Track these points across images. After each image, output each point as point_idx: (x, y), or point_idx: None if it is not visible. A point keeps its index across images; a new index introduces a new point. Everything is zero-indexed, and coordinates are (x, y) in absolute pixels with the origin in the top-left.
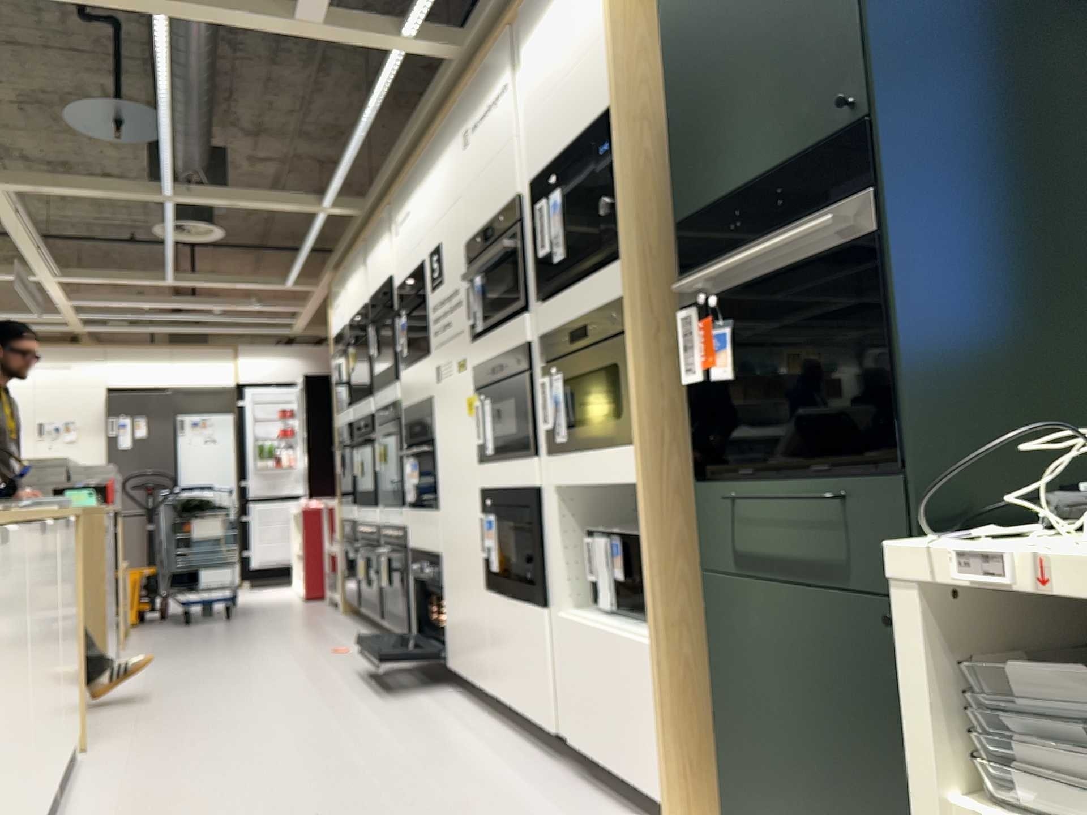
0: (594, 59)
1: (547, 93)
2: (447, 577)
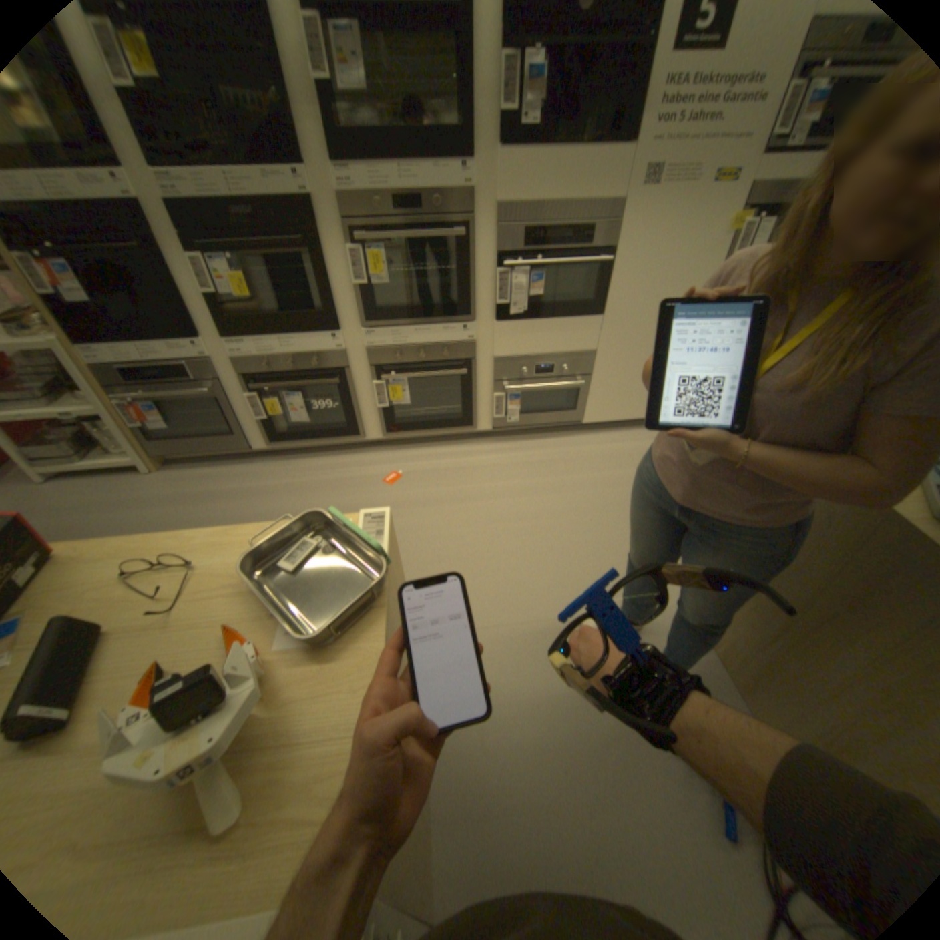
0: None
1: None
2: (605, 364)
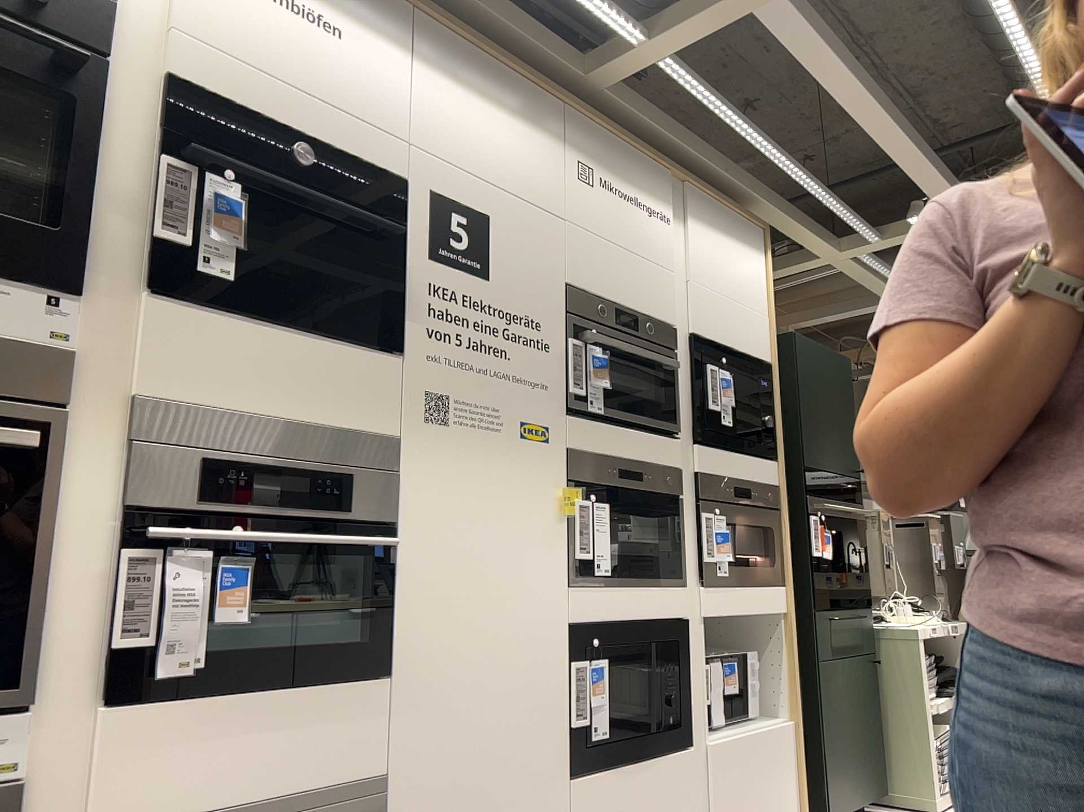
0: (755, 320)
1: (714, 288)
2: None
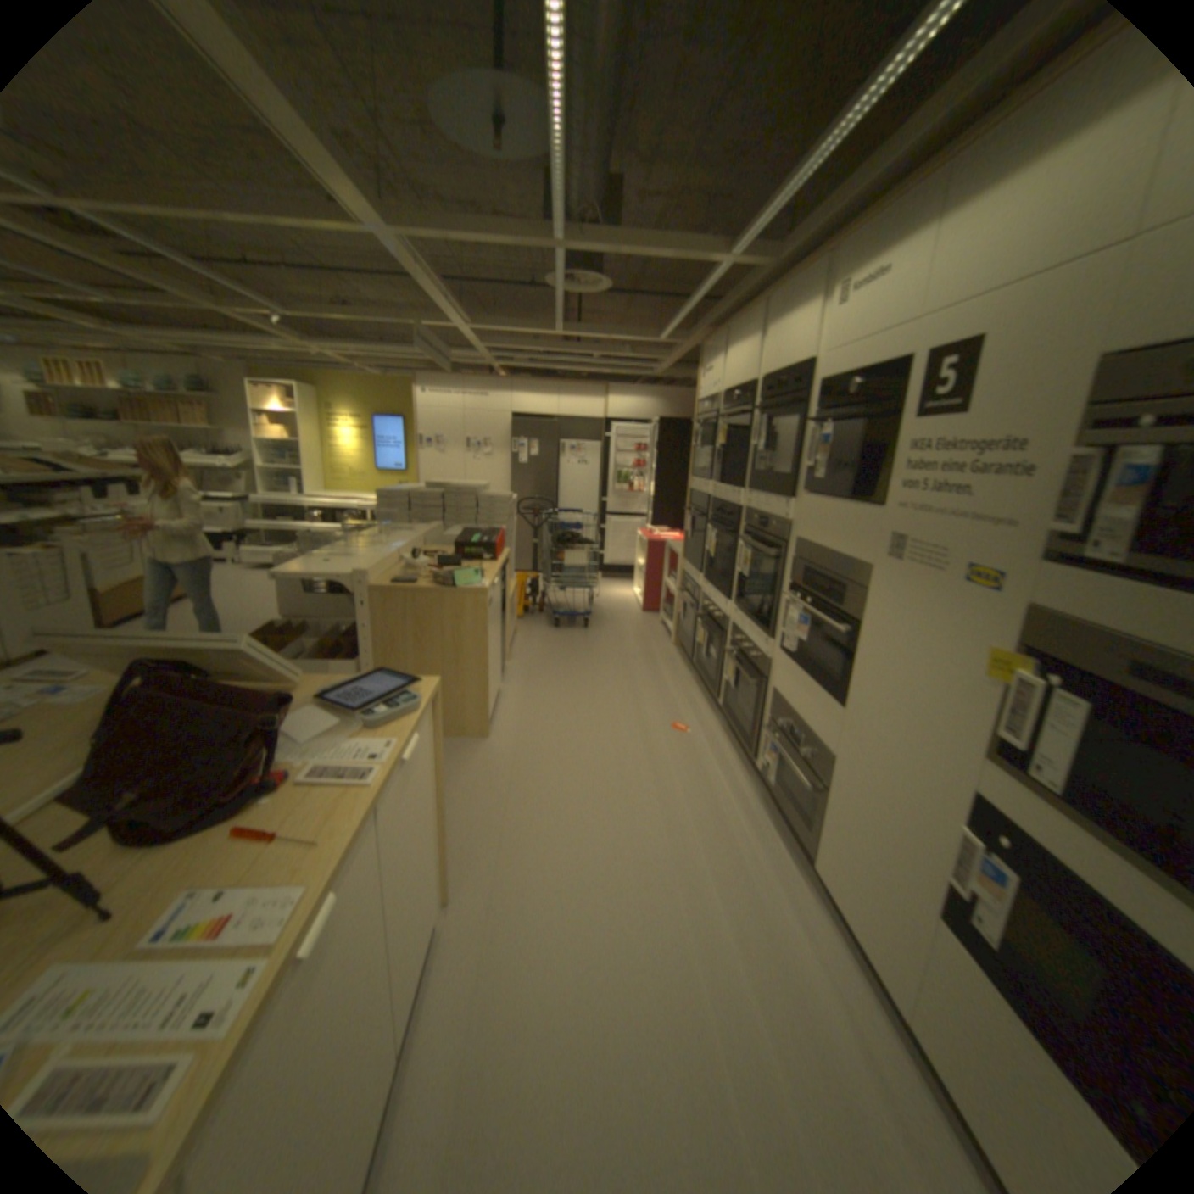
0: None
1: None
2: (840, 790)
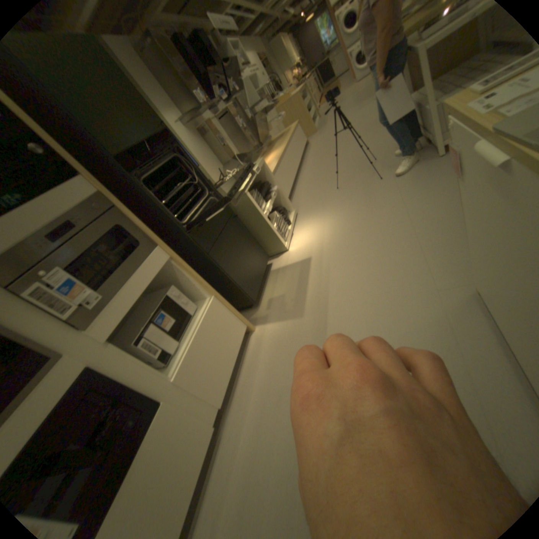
0: None
1: None
2: None
